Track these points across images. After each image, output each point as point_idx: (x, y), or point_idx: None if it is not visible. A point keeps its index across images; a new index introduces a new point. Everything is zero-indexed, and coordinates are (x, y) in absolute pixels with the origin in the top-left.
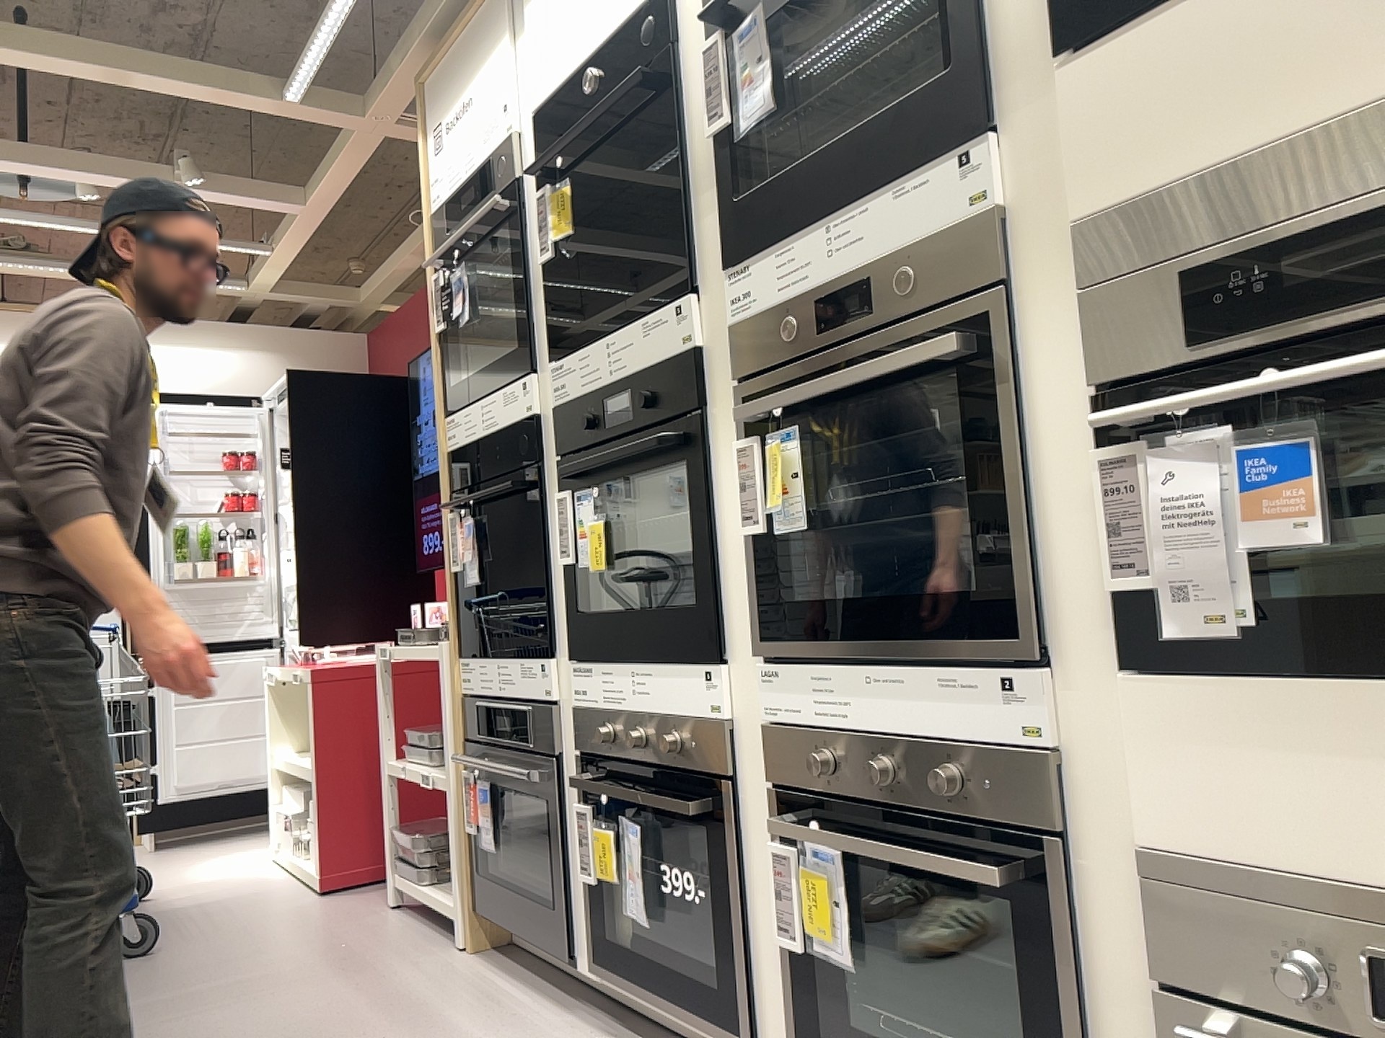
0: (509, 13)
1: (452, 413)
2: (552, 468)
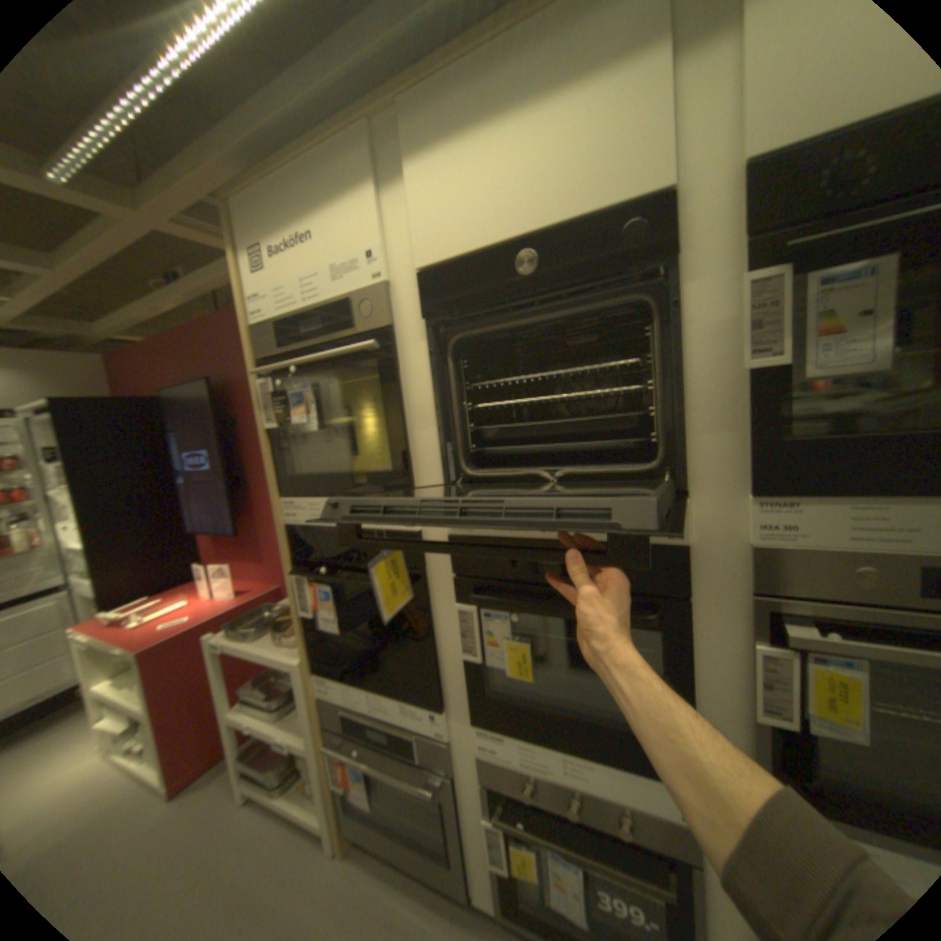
0: (373, 154)
1: (292, 496)
2: (443, 577)
